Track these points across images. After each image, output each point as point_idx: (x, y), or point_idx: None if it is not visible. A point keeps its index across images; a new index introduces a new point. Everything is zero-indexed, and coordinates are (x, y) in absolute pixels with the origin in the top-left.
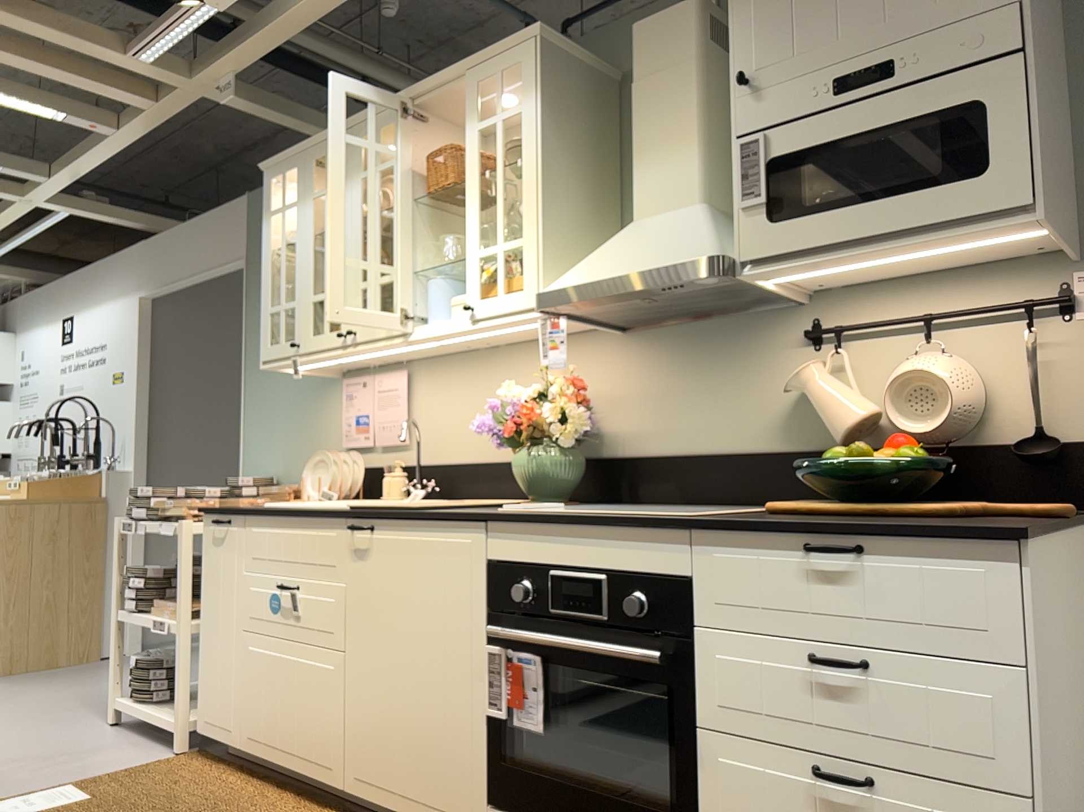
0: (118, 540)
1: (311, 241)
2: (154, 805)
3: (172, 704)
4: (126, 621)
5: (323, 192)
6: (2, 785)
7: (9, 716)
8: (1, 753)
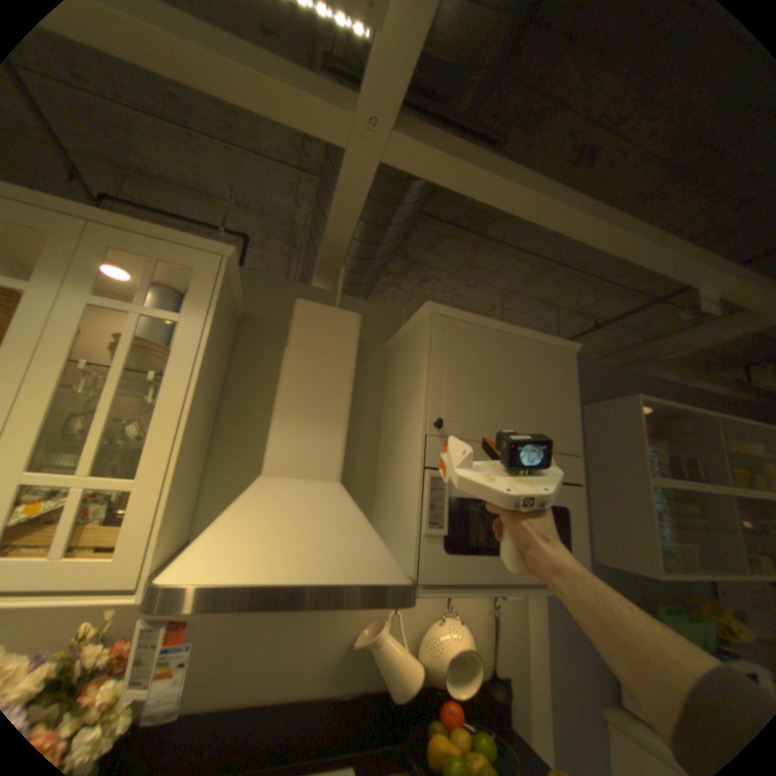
0: None
1: None
2: None
3: None
4: None
5: None
6: None
7: None
8: None
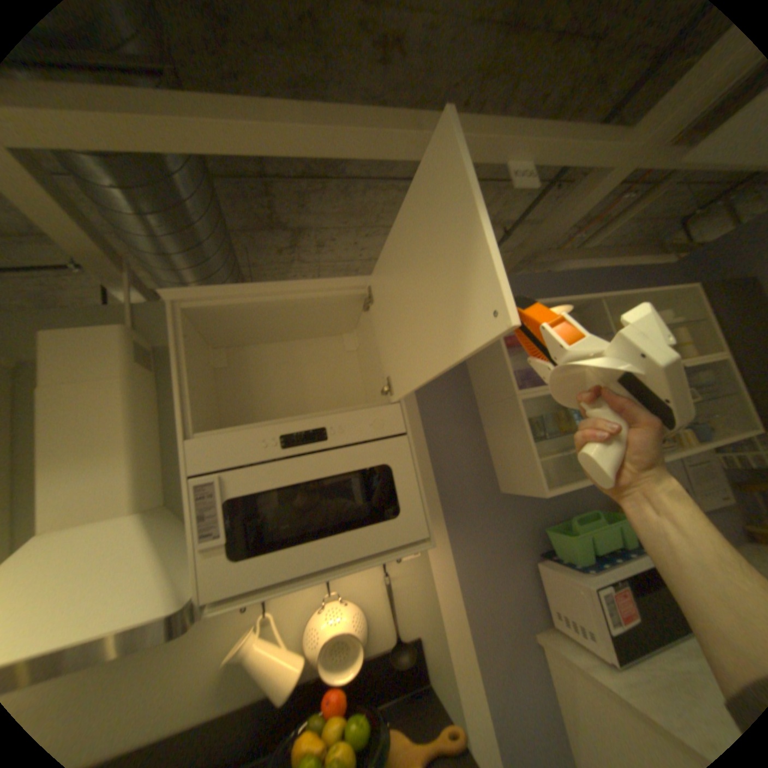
0: None
1: None
2: None
3: None
4: None
5: None
6: None
7: None
8: None
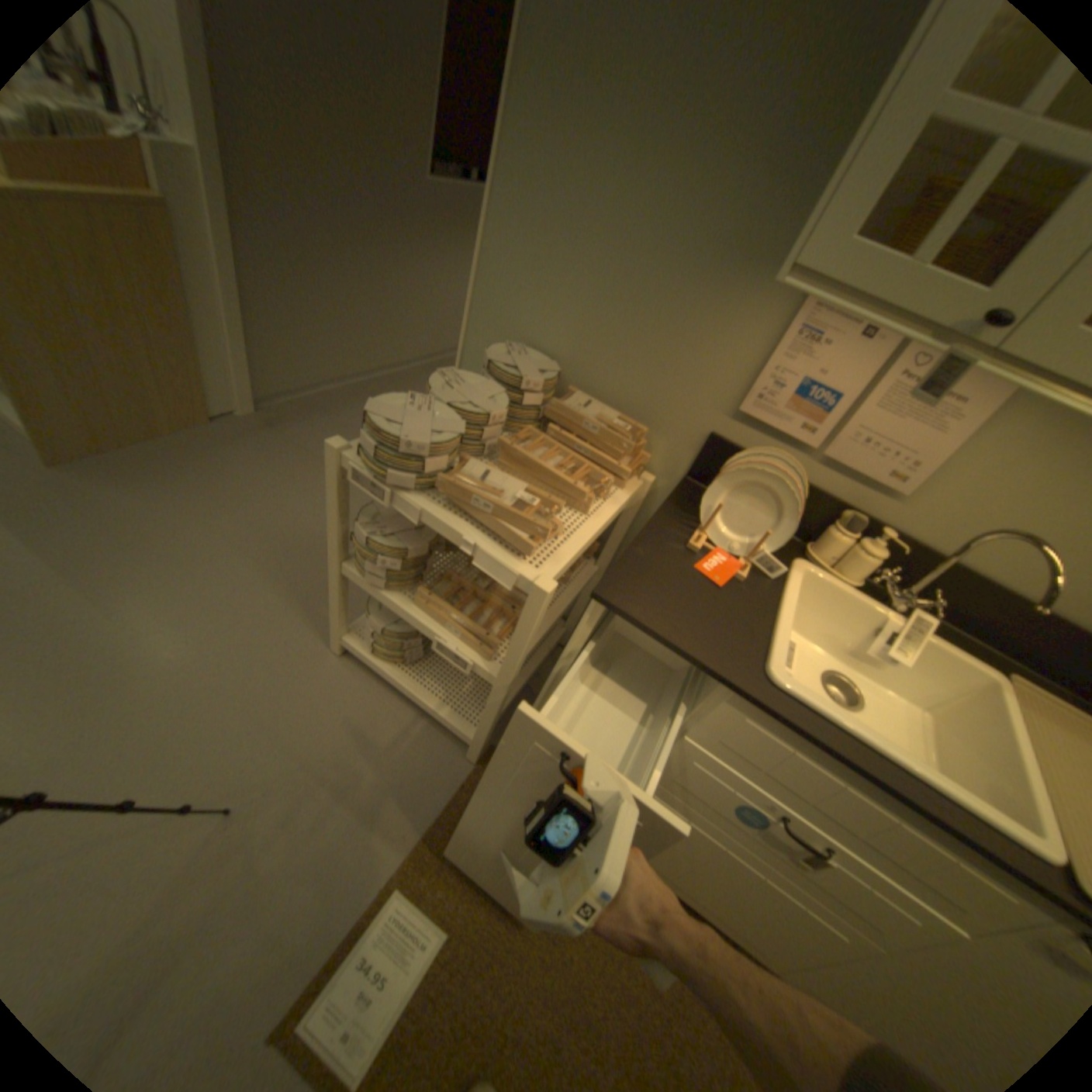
0: (336, 479)
1: None
2: (539, 949)
3: (427, 661)
4: (366, 590)
5: None
6: (293, 884)
7: (177, 613)
8: (231, 753)
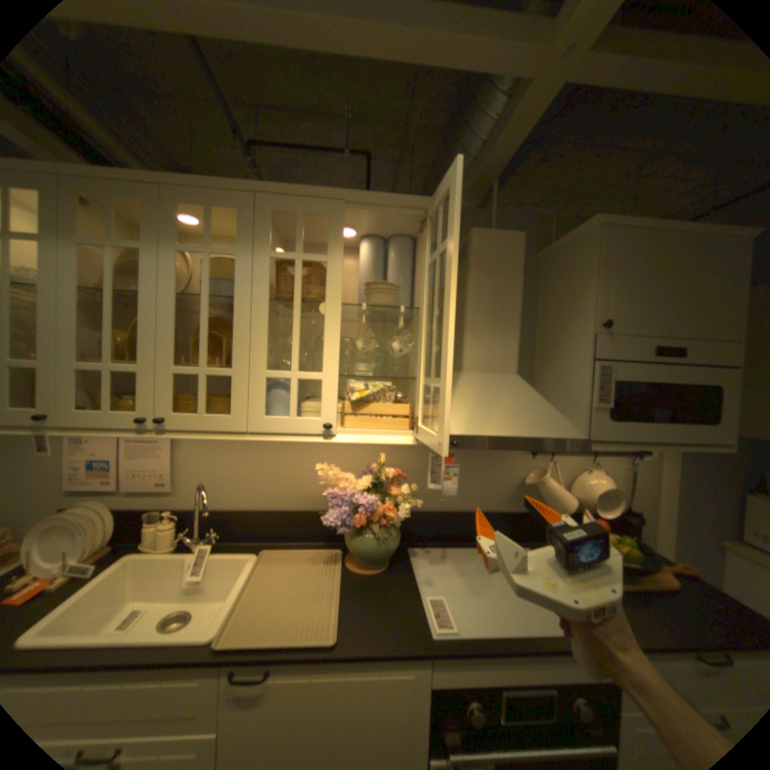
0: None
1: (72, 294)
2: None
3: None
4: None
5: (98, 239)
6: None
7: None
8: None
